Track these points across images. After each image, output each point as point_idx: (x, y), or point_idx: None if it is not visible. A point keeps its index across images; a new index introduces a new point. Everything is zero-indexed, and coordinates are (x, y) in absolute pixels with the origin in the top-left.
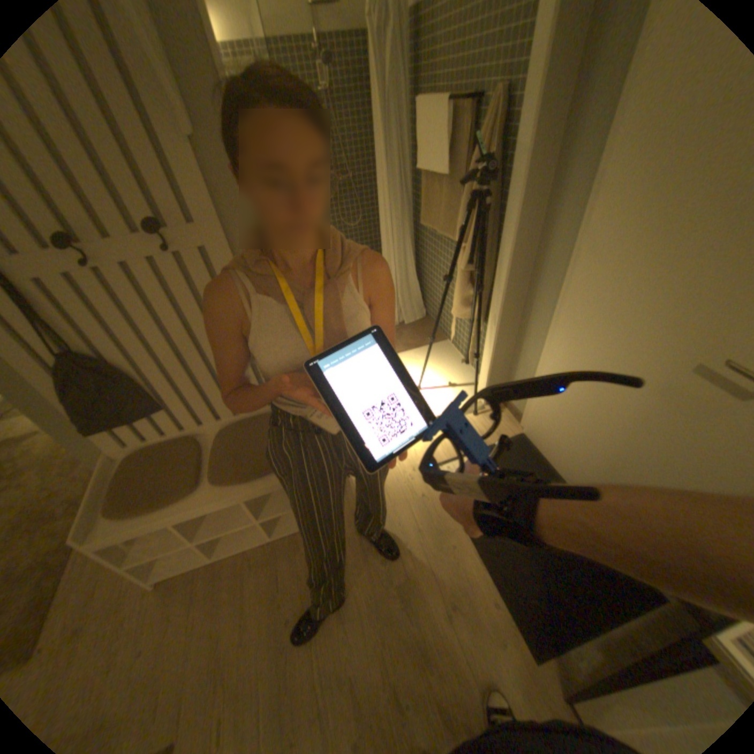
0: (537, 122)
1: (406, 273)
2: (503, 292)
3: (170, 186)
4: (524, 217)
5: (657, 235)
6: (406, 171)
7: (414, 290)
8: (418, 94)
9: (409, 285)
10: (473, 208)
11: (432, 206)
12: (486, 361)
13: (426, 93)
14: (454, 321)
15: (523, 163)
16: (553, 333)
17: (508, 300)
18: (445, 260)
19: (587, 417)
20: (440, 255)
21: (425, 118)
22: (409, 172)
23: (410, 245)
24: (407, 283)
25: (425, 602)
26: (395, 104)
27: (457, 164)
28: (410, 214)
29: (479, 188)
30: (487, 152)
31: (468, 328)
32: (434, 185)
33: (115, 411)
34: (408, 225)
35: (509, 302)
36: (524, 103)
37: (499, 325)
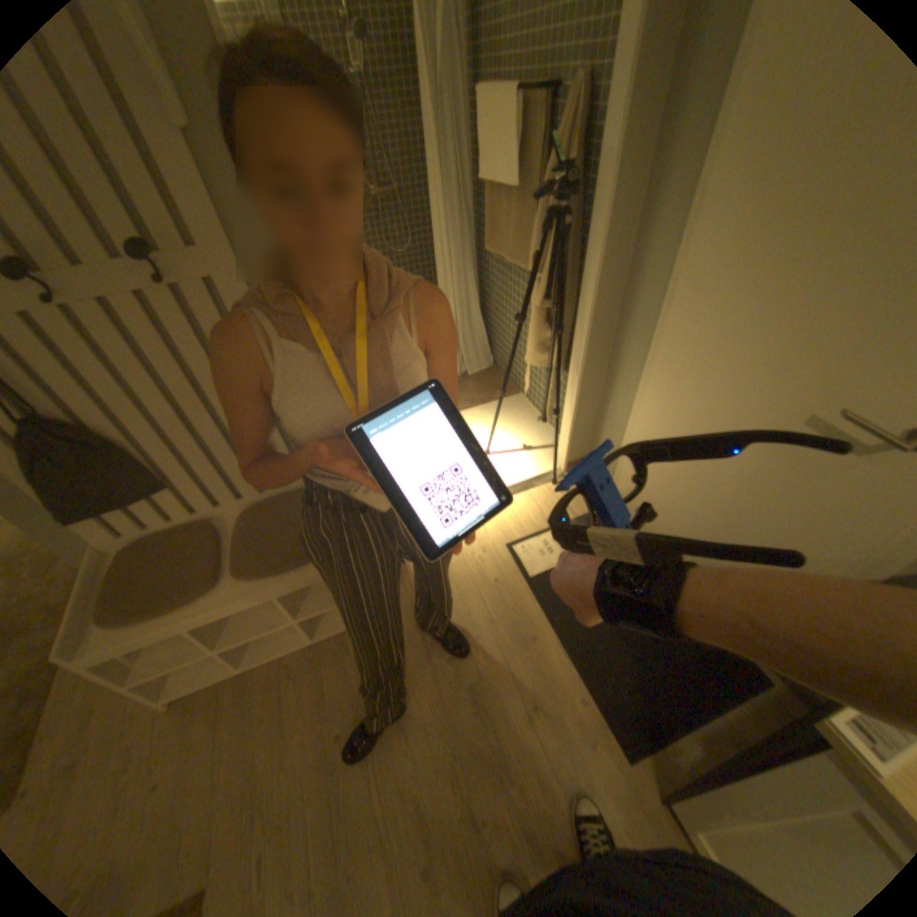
0: (626, 120)
1: (469, 312)
2: (587, 334)
3: (160, 198)
4: (610, 241)
5: (767, 263)
6: (465, 182)
7: (478, 333)
8: (478, 82)
9: (473, 327)
10: (550, 230)
11: (499, 227)
12: (567, 419)
13: (489, 81)
14: (528, 370)
15: (609, 173)
16: (647, 382)
17: (593, 344)
18: (516, 295)
19: (685, 482)
20: (510, 290)
21: (488, 114)
22: (469, 184)
23: (473, 277)
24: (469, 324)
25: (502, 704)
26: (450, 95)
27: (529, 173)
28: (471, 238)
29: (556, 204)
30: (566, 159)
31: (545, 379)
32: (501, 200)
33: (103, 493)
34: (469, 252)
35: (594, 346)
36: (611, 97)
37: (582, 374)
